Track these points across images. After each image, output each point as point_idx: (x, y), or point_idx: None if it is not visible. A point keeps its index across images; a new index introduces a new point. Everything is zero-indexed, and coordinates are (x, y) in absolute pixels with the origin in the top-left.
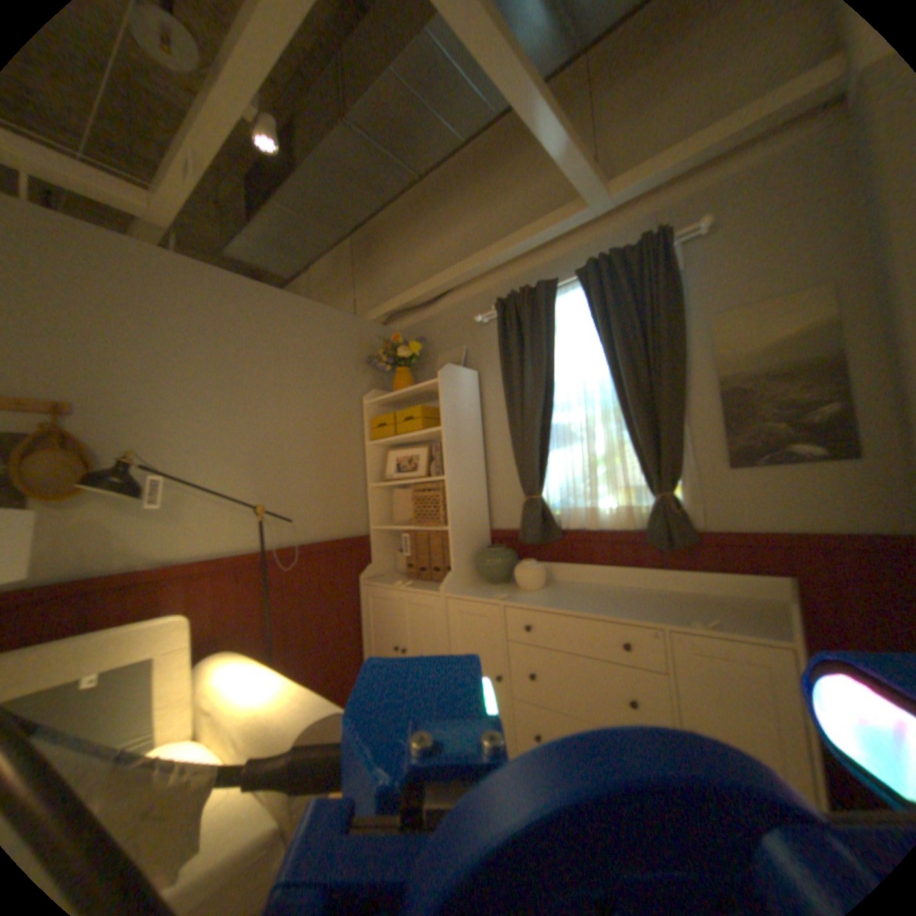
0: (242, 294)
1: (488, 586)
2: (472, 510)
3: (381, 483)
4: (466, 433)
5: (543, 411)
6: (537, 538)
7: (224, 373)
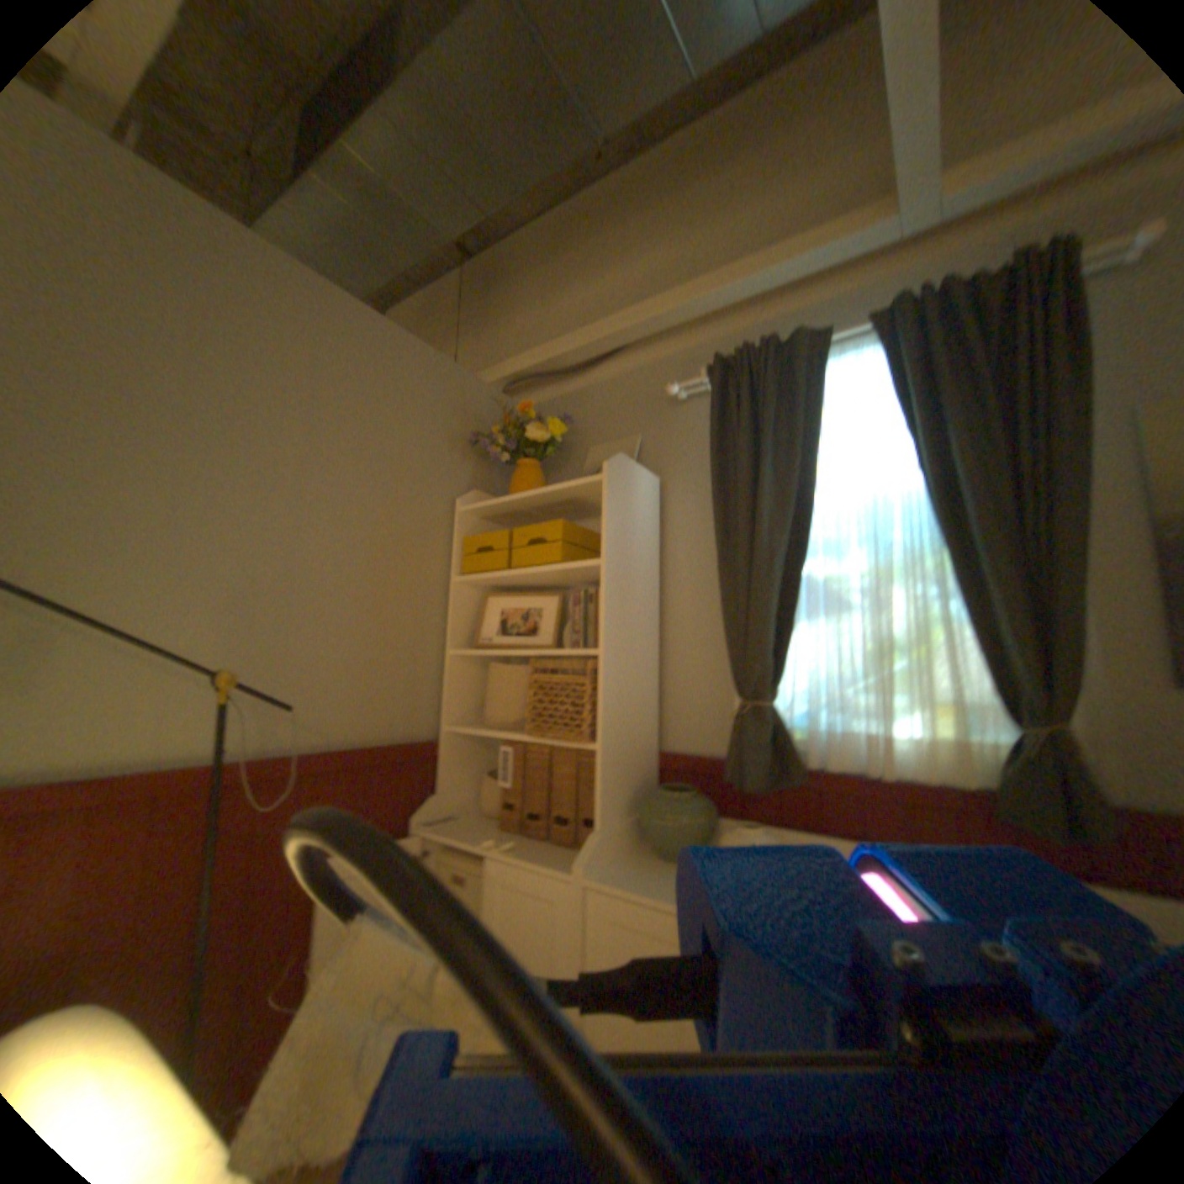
0: (262, 272)
1: (664, 867)
2: (638, 716)
3: (470, 651)
4: (639, 578)
5: (790, 550)
6: (768, 783)
7: (198, 402)
